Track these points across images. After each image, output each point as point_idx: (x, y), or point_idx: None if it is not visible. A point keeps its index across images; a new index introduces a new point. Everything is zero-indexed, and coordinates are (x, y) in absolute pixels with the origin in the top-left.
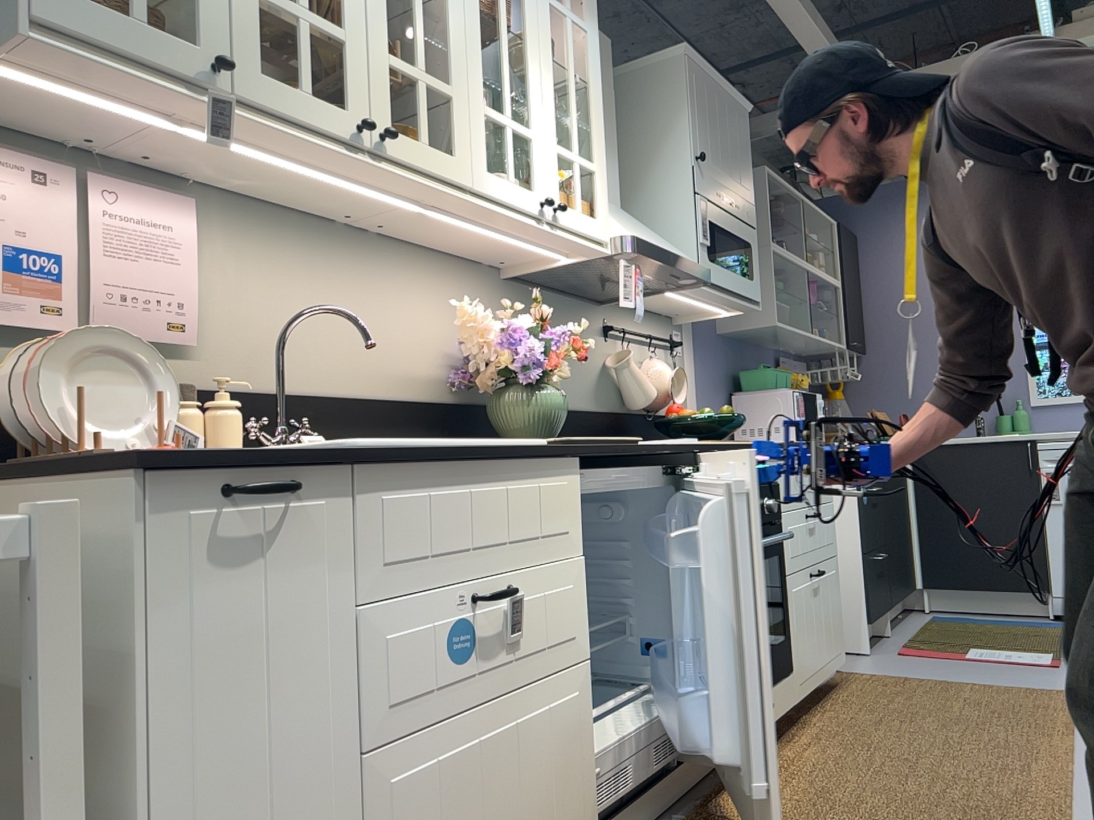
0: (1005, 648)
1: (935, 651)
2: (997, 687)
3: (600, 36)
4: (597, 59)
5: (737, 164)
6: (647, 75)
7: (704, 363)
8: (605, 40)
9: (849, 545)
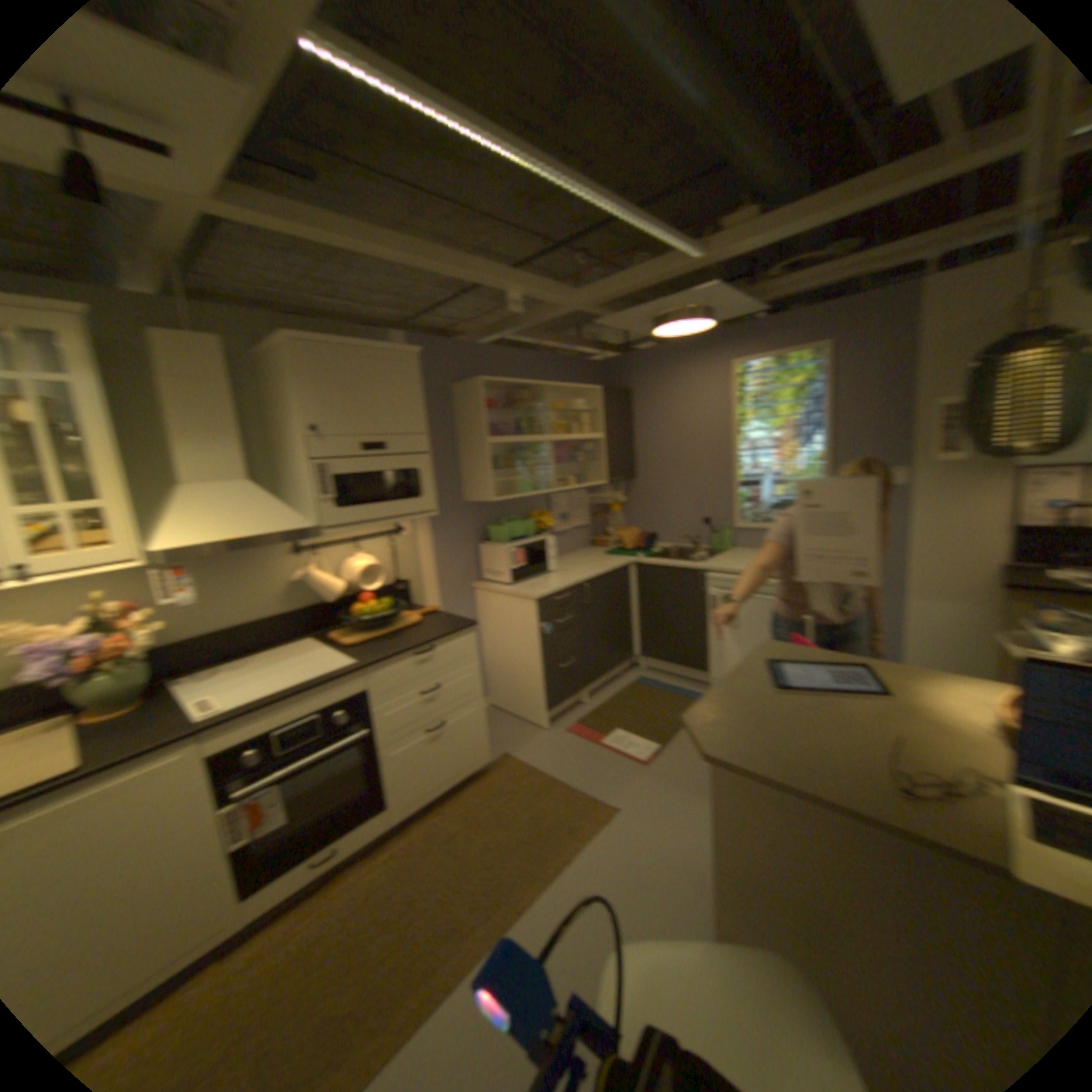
0: (641, 735)
1: (591, 735)
2: (575, 799)
3: (201, 339)
4: (103, 405)
5: (395, 410)
6: (282, 355)
7: (444, 532)
8: (211, 340)
9: (538, 664)
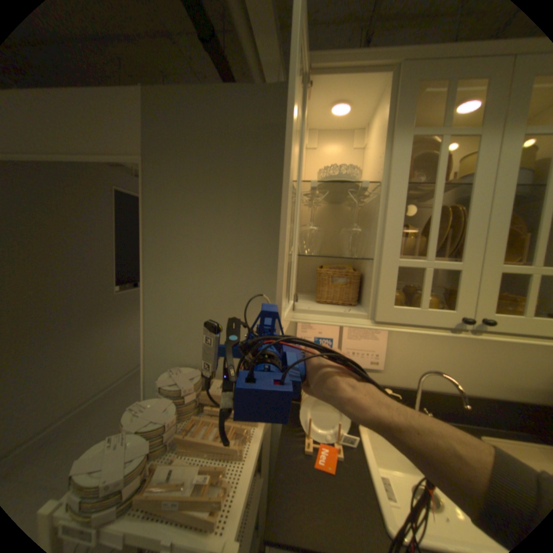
0: None
1: None
2: None
3: None
4: None
5: None
6: None
7: None
8: None
9: None
